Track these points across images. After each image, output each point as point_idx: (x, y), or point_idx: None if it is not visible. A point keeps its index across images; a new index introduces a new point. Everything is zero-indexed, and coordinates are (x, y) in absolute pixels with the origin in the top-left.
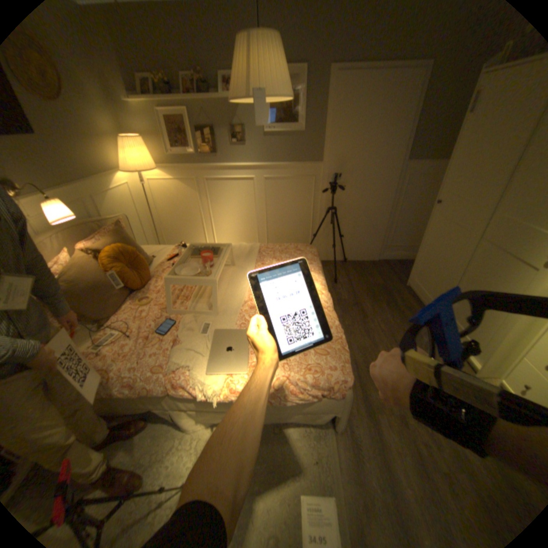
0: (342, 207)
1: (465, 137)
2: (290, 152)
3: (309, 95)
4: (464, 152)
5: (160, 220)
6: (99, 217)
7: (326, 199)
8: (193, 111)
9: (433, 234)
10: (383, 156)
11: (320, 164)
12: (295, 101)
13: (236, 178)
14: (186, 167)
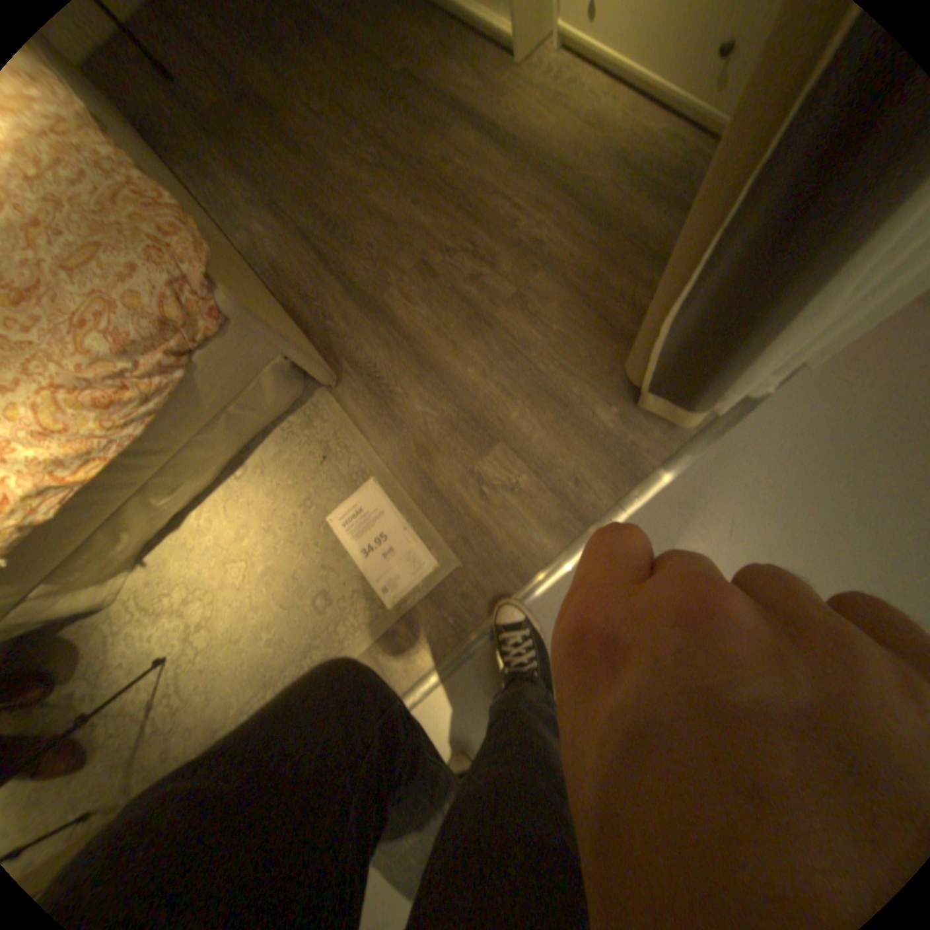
0: None
1: None
2: None
3: None
4: None
5: None
6: None
7: None
8: None
9: None
10: None
11: None
12: None
13: None
14: None
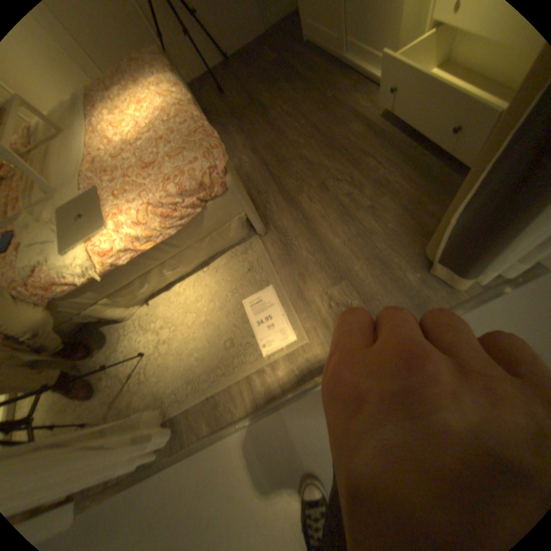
0: None
1: None
2: None
3: None
4: None
5: None
6: None
7: None
8: None
9: None
10: None
11: None
12: None
13: None
14: None
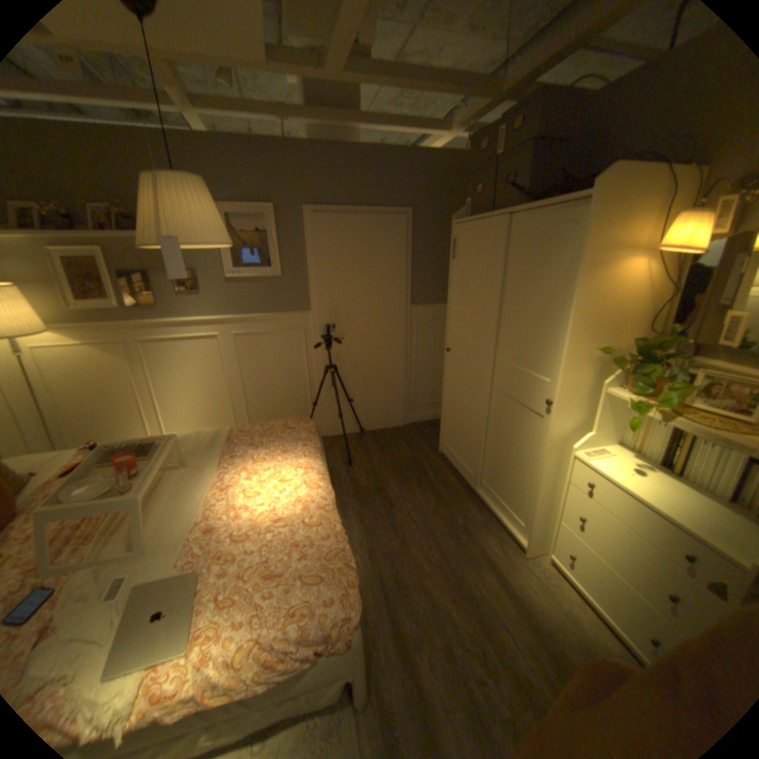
0: (345, 364)
1: (455, 283)
2: (266, 302)
3: (281, 236)
4: (457, 298)
5: (58, 409)
6: None
7: (323, 356)
8: (114, 252)
9: (451, 387)
10: (382, 302)
11: (308, 315)
12: (265, 243)
13: (191, 336)
14: (105, 327)
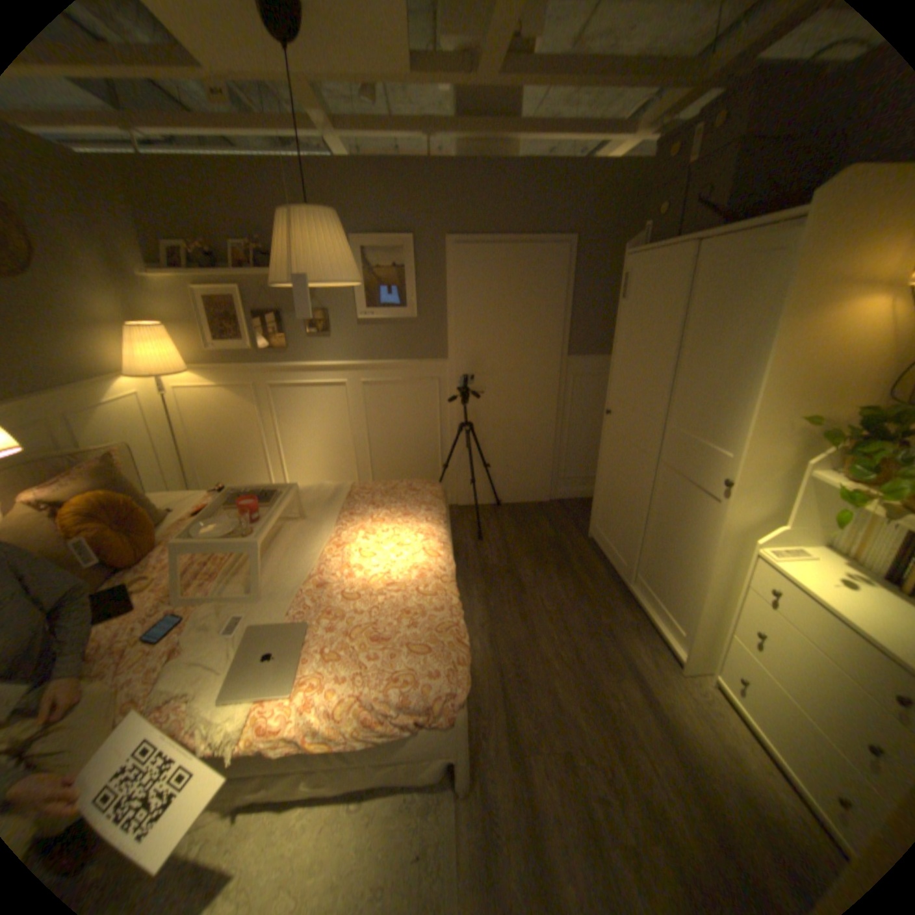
0: (483, 424)
1: (623, 329)
2: (399, 347)
3: (419, 273)
4: (625, 347)
5: (193, 451)
6: (76, 449)
7: (458, 412)
8: (249, 291)
9: (609, 458)
10: (532, 352)
11: (444, 364)
12: (401, 281)
13: (319, 383)
14: (238, 370)
